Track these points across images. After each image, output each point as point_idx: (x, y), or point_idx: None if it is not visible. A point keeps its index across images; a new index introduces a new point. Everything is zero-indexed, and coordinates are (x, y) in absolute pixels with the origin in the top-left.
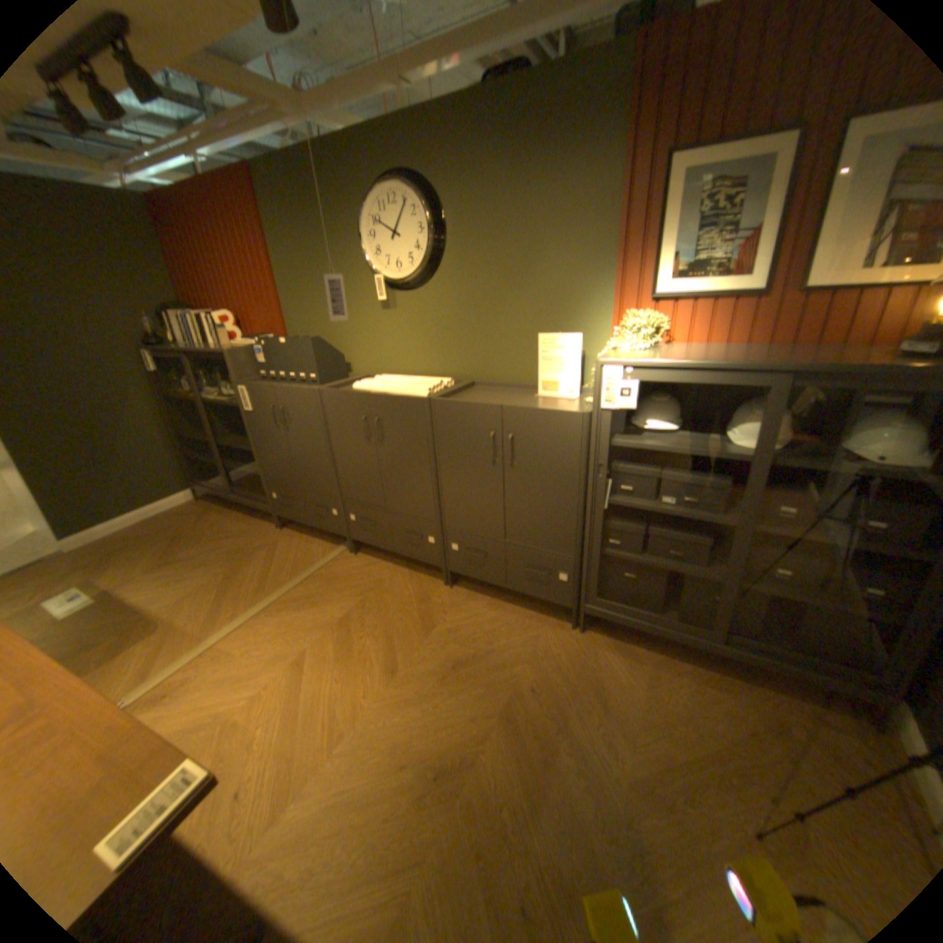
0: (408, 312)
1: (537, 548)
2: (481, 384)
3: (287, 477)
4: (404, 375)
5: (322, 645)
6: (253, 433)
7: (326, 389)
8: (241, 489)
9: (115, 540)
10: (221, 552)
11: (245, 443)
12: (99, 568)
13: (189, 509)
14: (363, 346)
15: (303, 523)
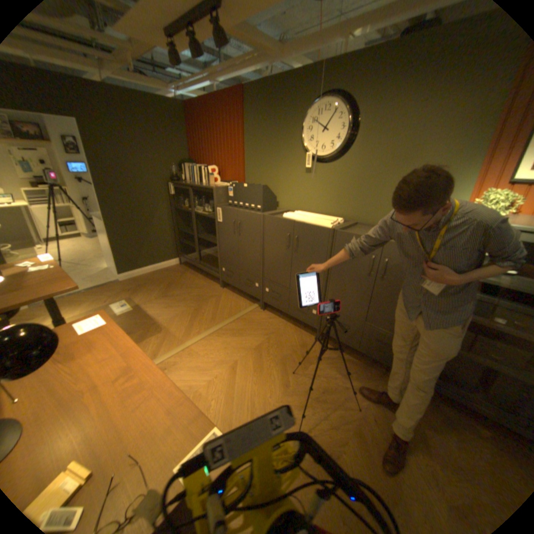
0: (321, 176)
1: (386, 331)
2: (361, 223)
3: (232, 260)
4: (310, 212)
5: (246, 360)
6: (218, 234)
7: (267, 215)
8: (204, 263)
9: (141, 278)
10: (192, 295)
11: (211, 238)
12: (134, 292)
13: (176, 269)
14: (287, 192)
15: (236, 287)
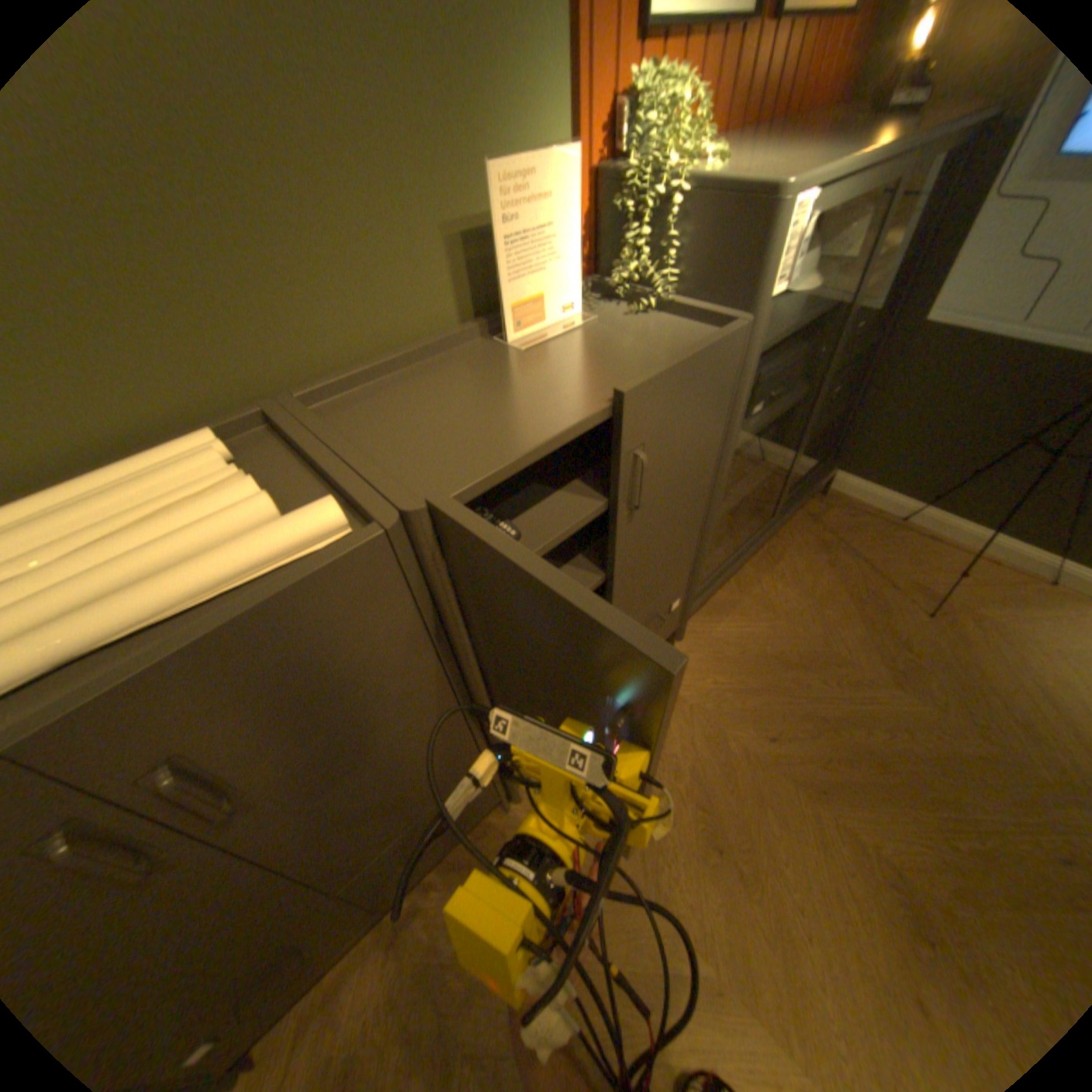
0: None
1: (651, 606)
2: (318, 394)
3: None
4: None
5: None
6: None
7: None
8: None
9: None
10: None
11: None
12: None
13: None
14: None
15: None
